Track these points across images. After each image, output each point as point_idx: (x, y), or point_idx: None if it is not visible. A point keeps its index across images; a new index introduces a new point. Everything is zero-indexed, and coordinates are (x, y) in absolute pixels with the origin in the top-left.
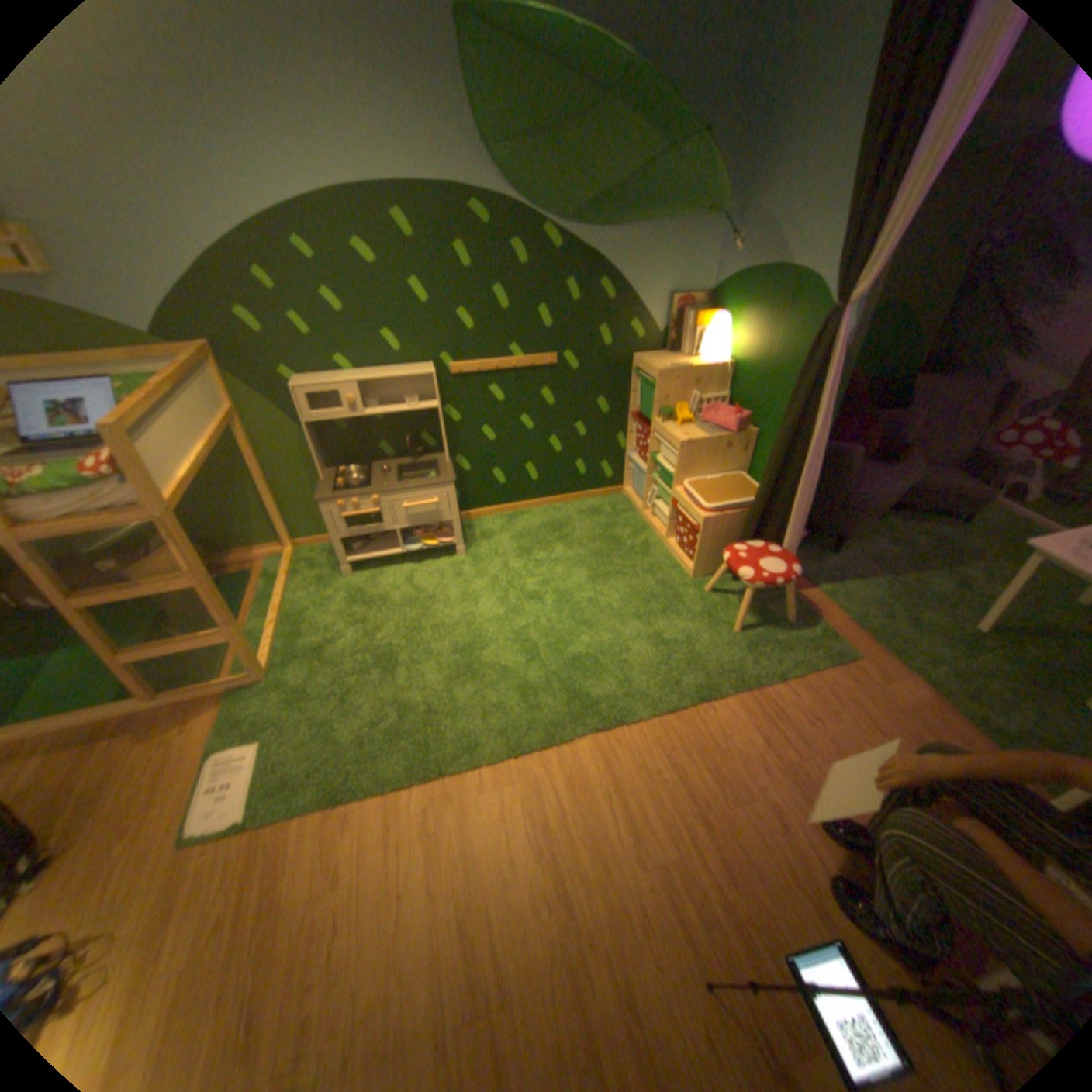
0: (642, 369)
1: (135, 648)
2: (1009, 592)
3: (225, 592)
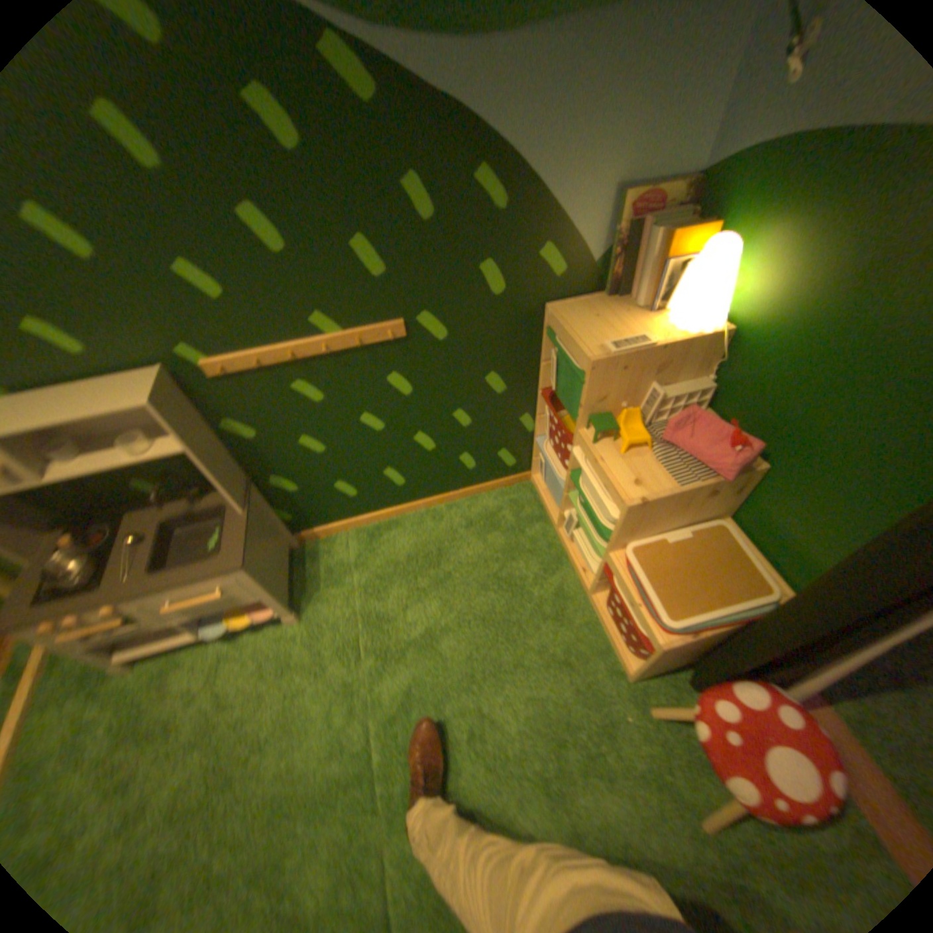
0: (562, 336)
1: None
2: None
3: None
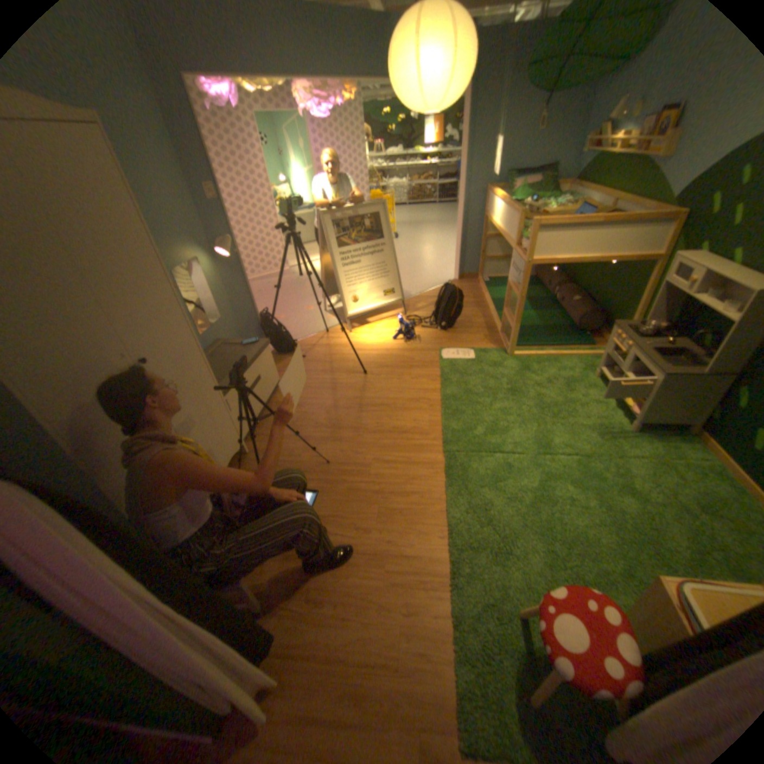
0: None
1: (508, 311)
2: None
3: (574, 339)
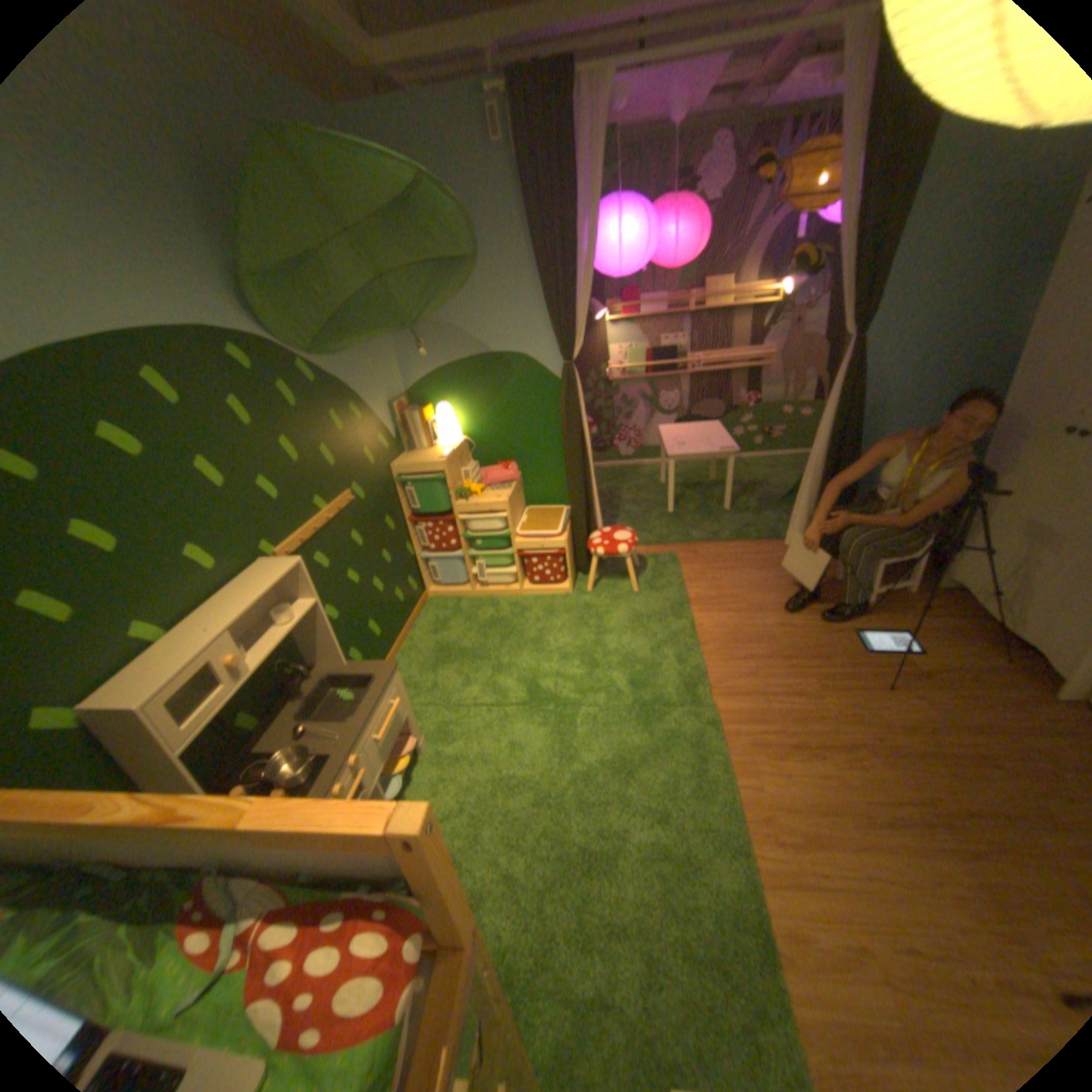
0: (412, 471)
1: None
2: (669, 485)
3: None
